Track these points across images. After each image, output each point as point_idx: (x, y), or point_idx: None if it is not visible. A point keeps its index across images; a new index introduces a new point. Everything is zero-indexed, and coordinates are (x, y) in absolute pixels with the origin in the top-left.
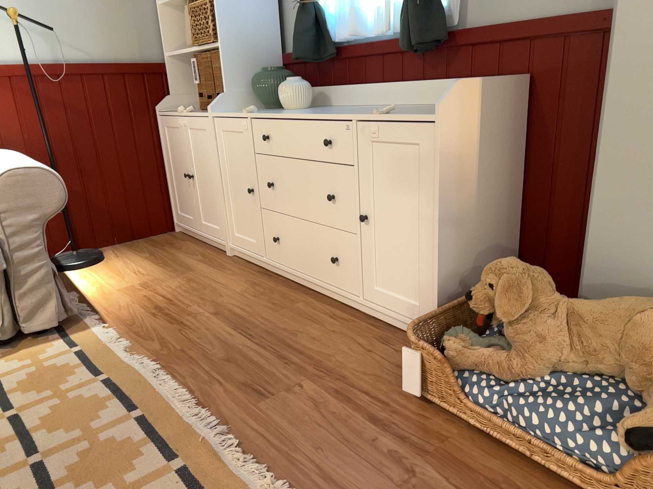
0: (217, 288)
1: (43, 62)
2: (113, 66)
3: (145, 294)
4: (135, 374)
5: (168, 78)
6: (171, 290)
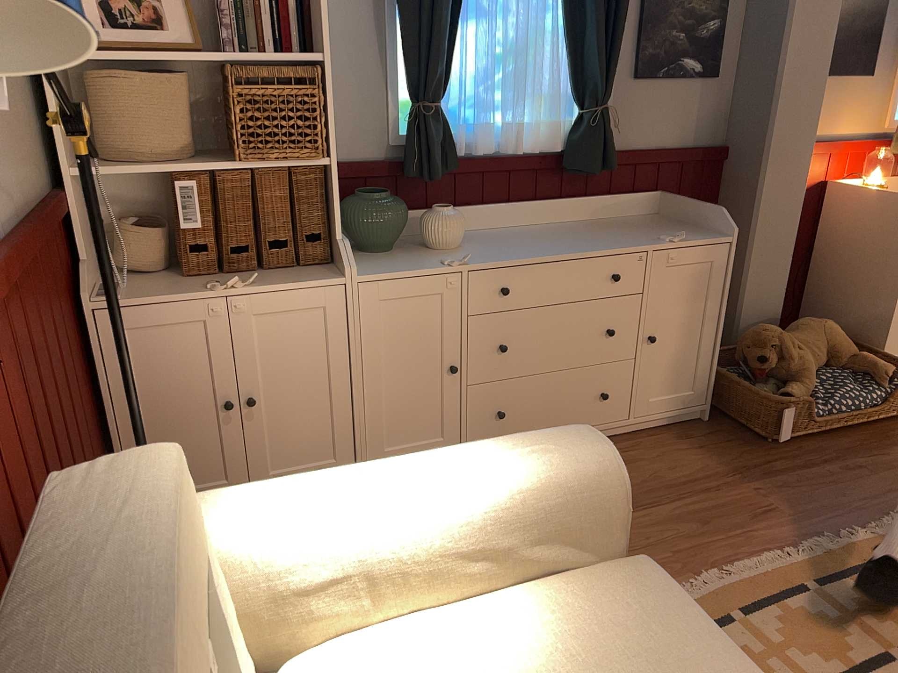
0: None
1: None
2: (41, 216)
3: None
4: (731, 587)
5: (72, 223)
6: None
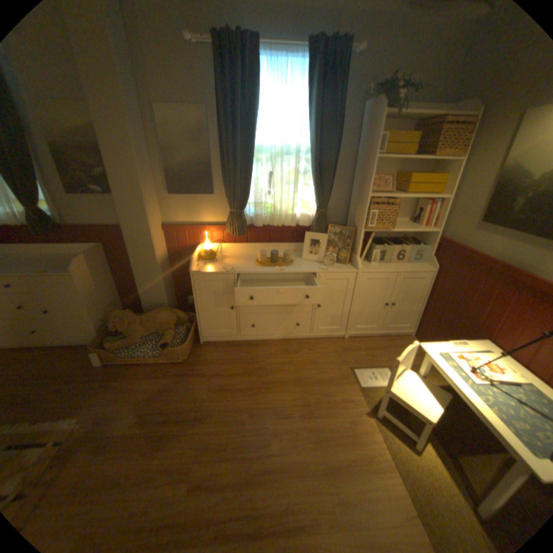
0: None
1: None
2: None
3: None
4: None
5: None
6: None
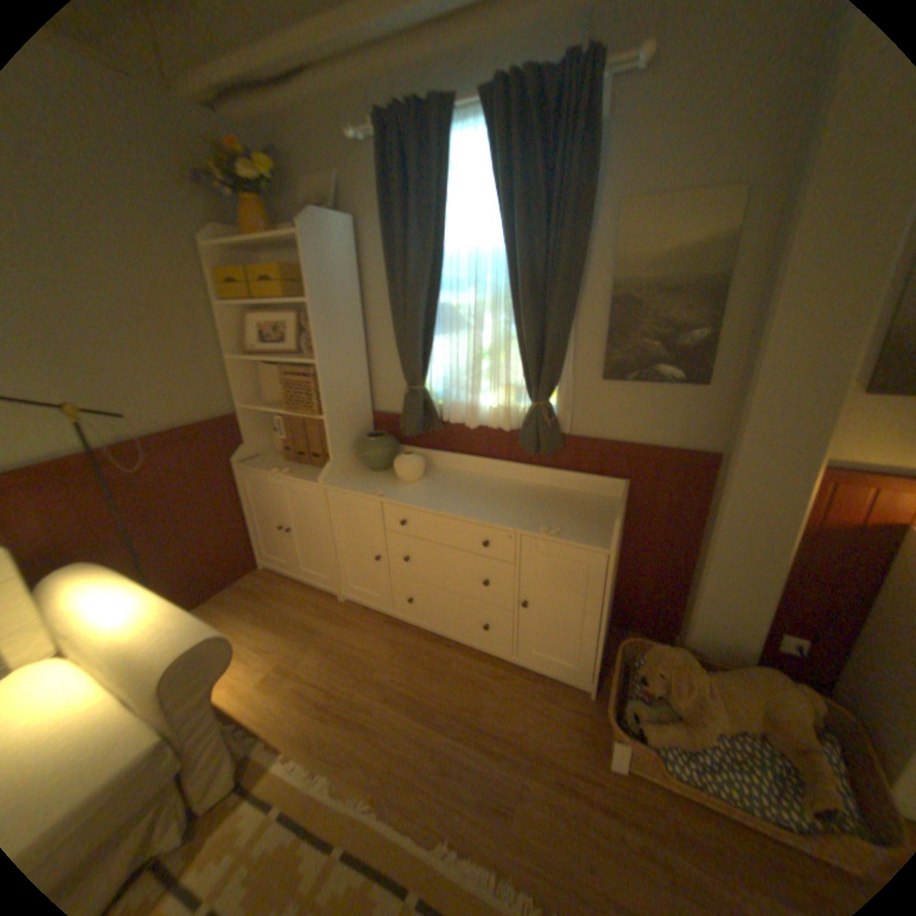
0: (360, 658)
1: (97, 442)
2: (181, 428)
3: (290, 687)
4: (369, 834)
5: (239, 426)
6: (314, 673)
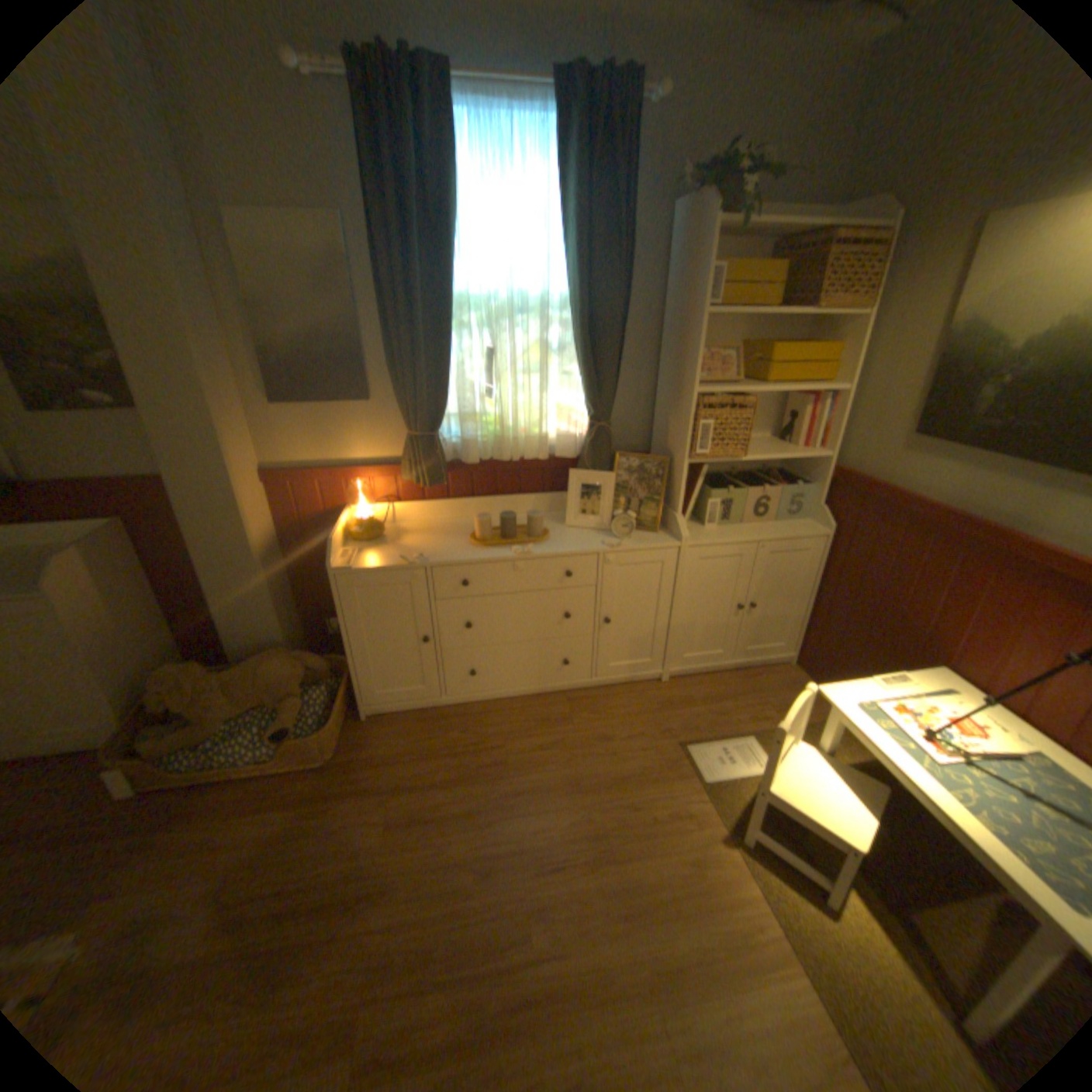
0: None
1: None
2: None
3: None
4: None
5: None
6: None
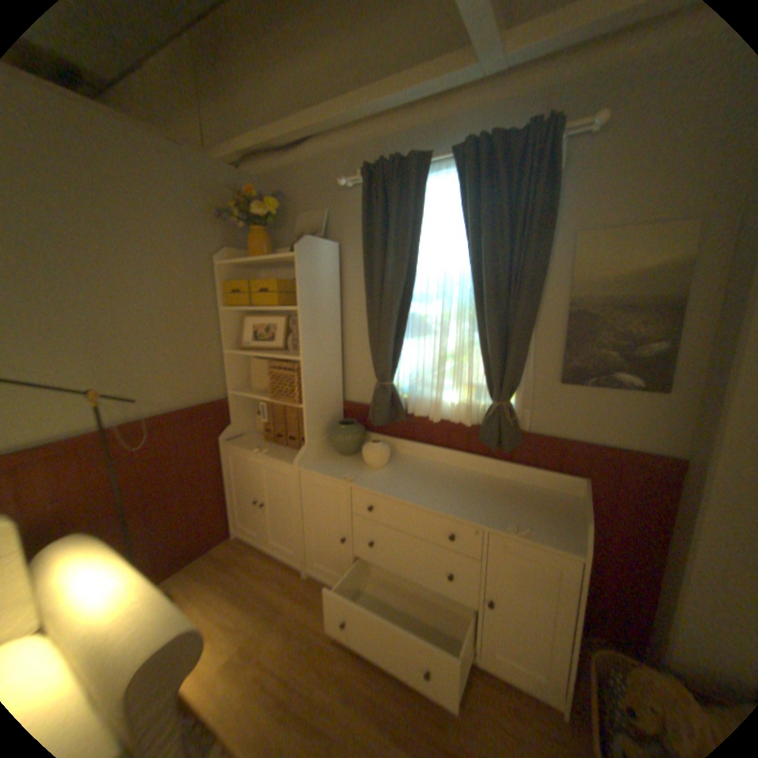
0: (322, 646)
1: (111, 423)
2: (182, 411)
3: (252, 675)
4: None
5: (229, 410)
6: (276, 660)
